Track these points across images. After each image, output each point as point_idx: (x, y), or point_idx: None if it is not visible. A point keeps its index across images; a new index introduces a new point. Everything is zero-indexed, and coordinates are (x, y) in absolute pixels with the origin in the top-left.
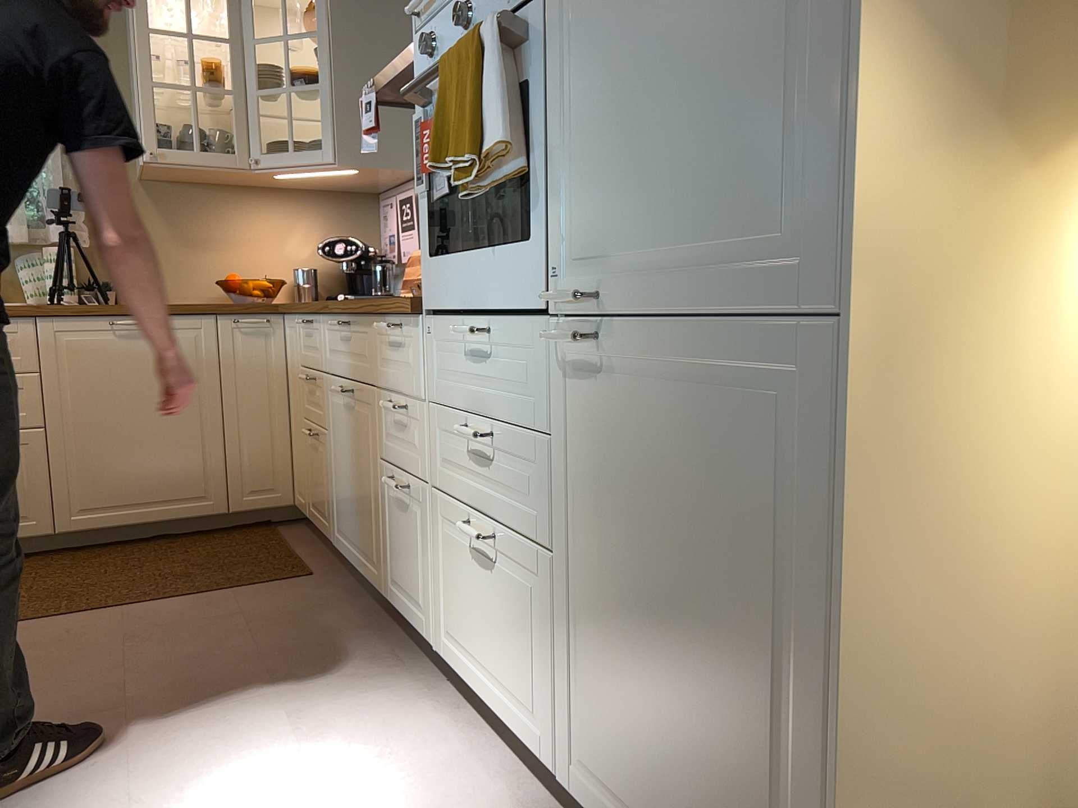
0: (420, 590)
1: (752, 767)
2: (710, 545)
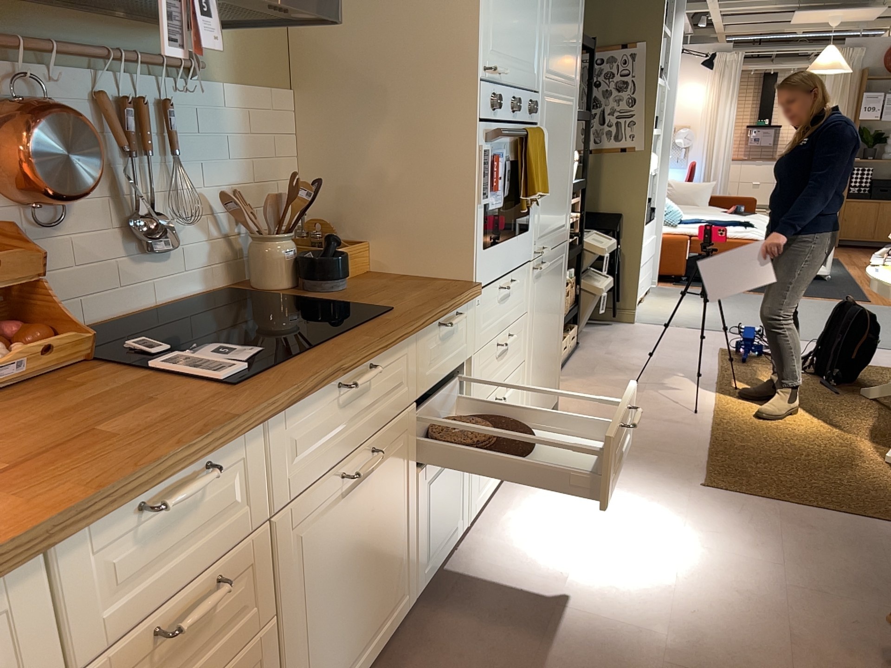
0: (457, 506)
1: (554, 354)
2: (553, 307)
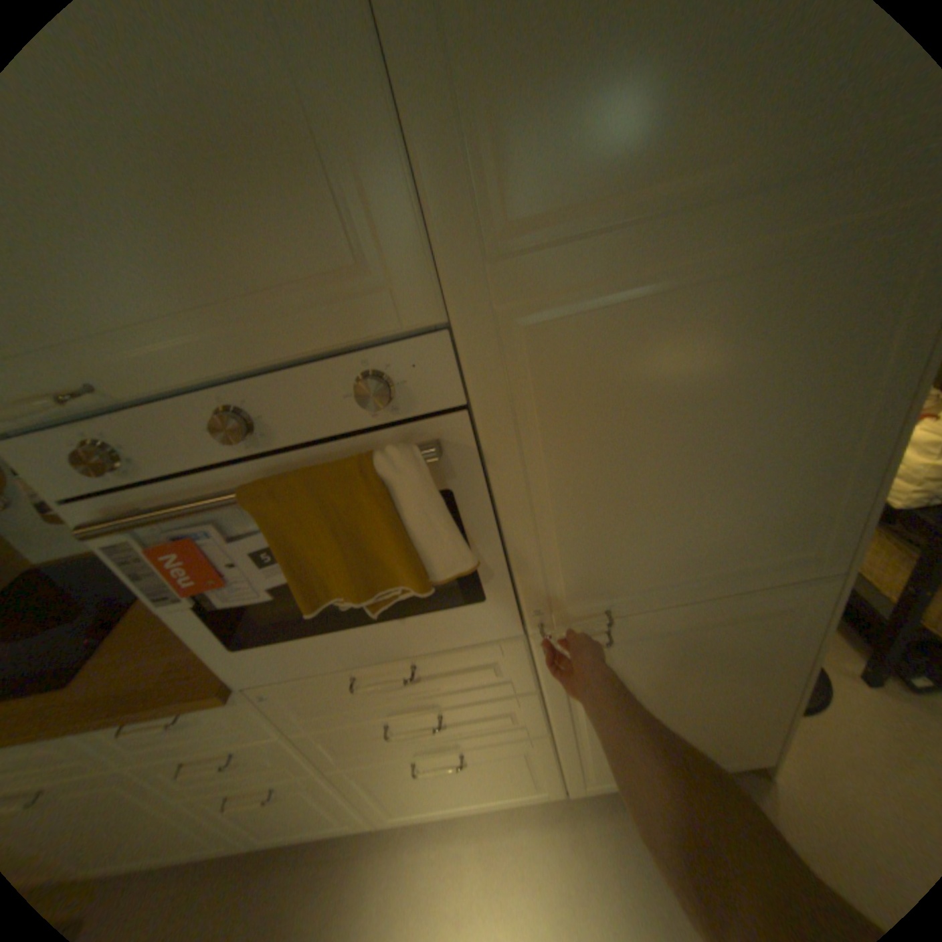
0: (326, 820)
1: (737, 726)
2: (714, 679)
